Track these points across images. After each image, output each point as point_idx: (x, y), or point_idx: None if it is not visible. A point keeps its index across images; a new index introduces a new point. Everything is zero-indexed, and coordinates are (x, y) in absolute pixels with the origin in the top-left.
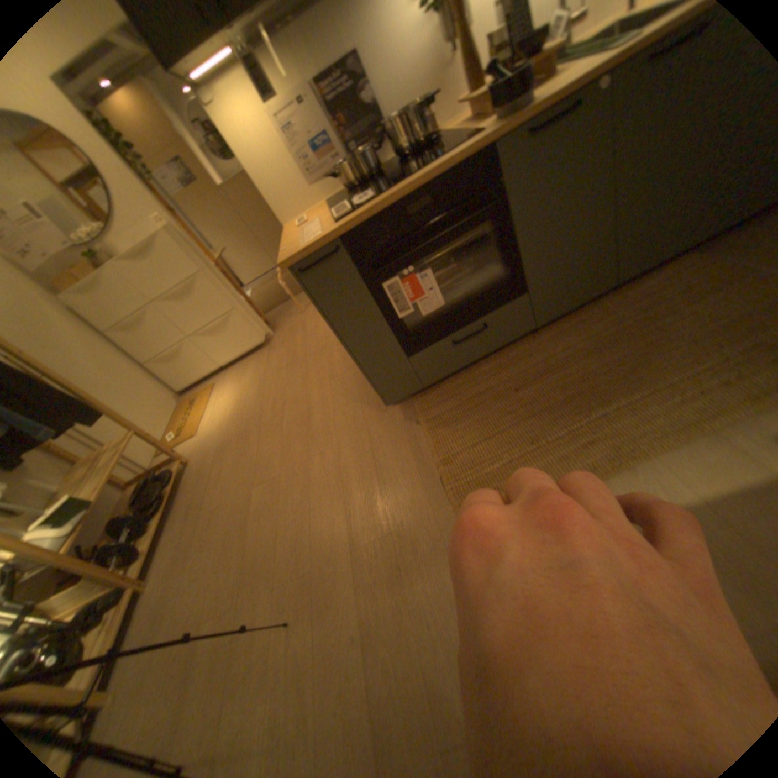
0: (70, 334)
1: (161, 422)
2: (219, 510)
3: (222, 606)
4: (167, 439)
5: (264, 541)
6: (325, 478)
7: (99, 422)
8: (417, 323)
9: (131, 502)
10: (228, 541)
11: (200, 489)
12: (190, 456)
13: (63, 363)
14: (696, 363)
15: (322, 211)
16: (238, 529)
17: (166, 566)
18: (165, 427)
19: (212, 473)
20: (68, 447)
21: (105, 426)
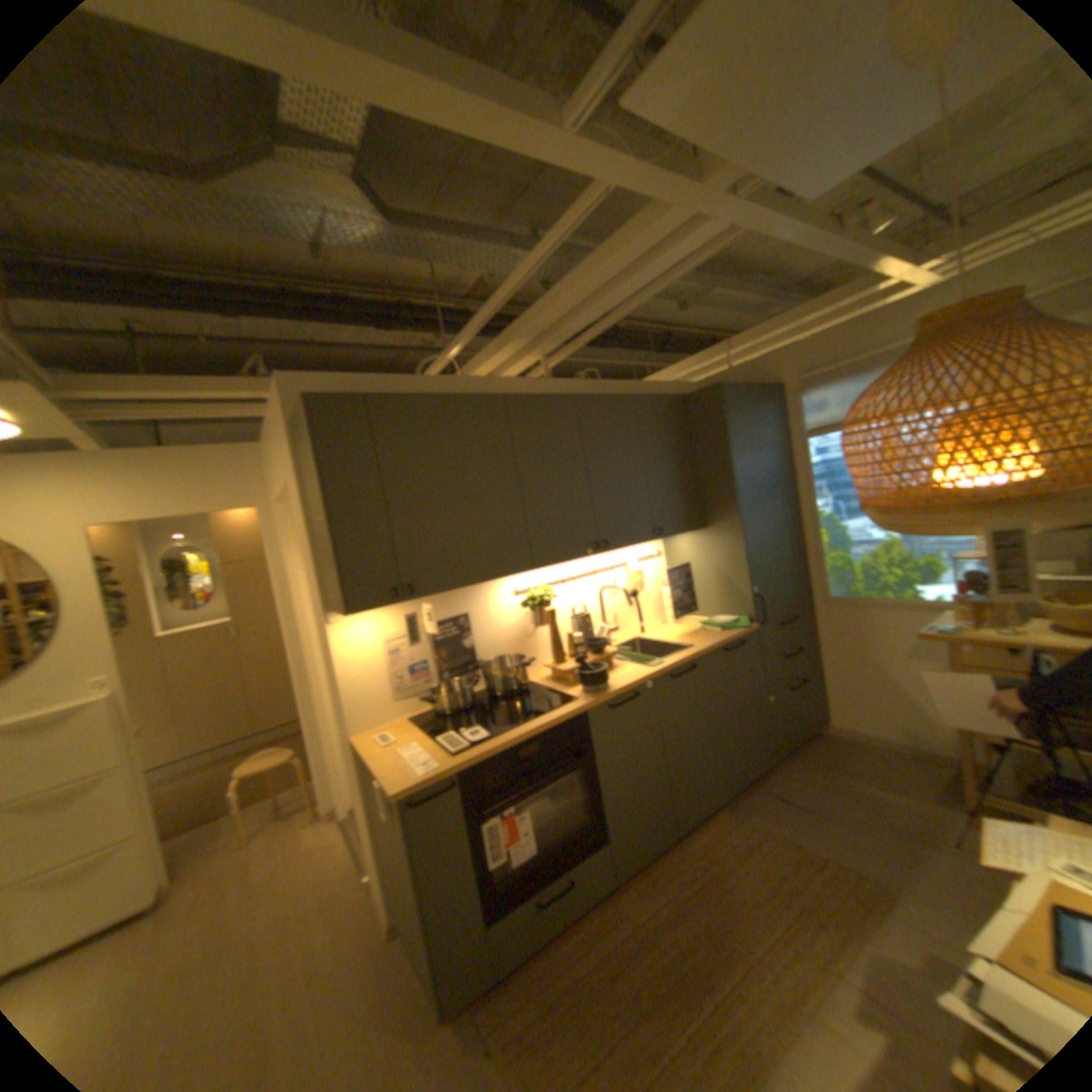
0: None
1: None
2: None
3: None
4: None
5: None
6: None
7: None
8: (500, 879)
9: None
10: None
11: None
12: None
13: None
14: (767, 933)
15: (411, 736)
16: None
17: None
18: None
19: None
20: None
21: None
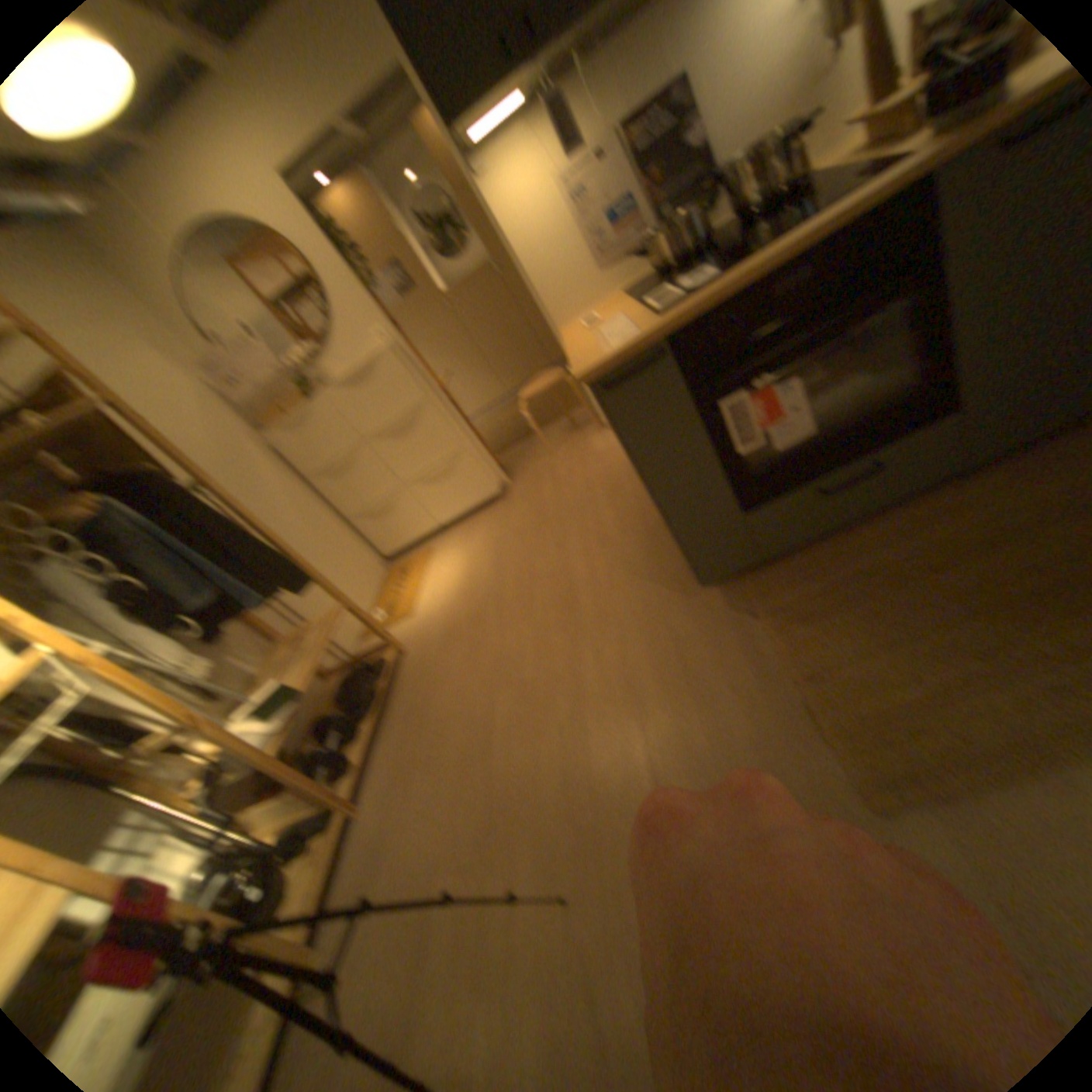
0: (279, 483)
1: (371, 598)
2: (454, 721)
3: (468, 859)
4: (379, 620)
5: (523, 772)
6: (608, 689)
7: (306, 593)
8: (763, 462)
9: (341, 699)
10: (469, 766)
11: (427, 690)
12: (409, 644)
13: (271, 519)
14: None
15: (624, 306)
16: (483, 751)
17: (388, 790)
18: (375, 604)
19: (442, 670)
20: (274, 623)
21: (312, 599)
